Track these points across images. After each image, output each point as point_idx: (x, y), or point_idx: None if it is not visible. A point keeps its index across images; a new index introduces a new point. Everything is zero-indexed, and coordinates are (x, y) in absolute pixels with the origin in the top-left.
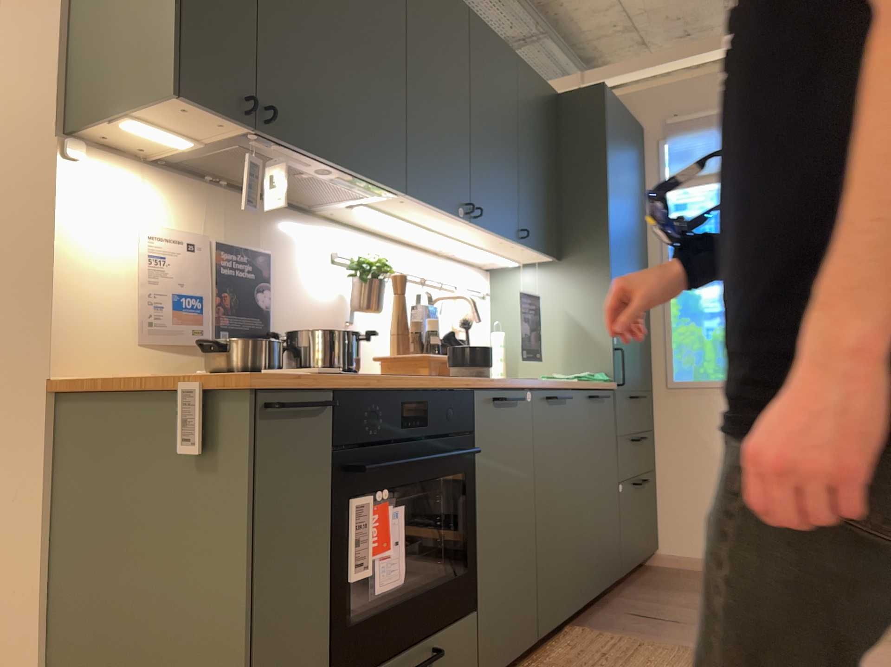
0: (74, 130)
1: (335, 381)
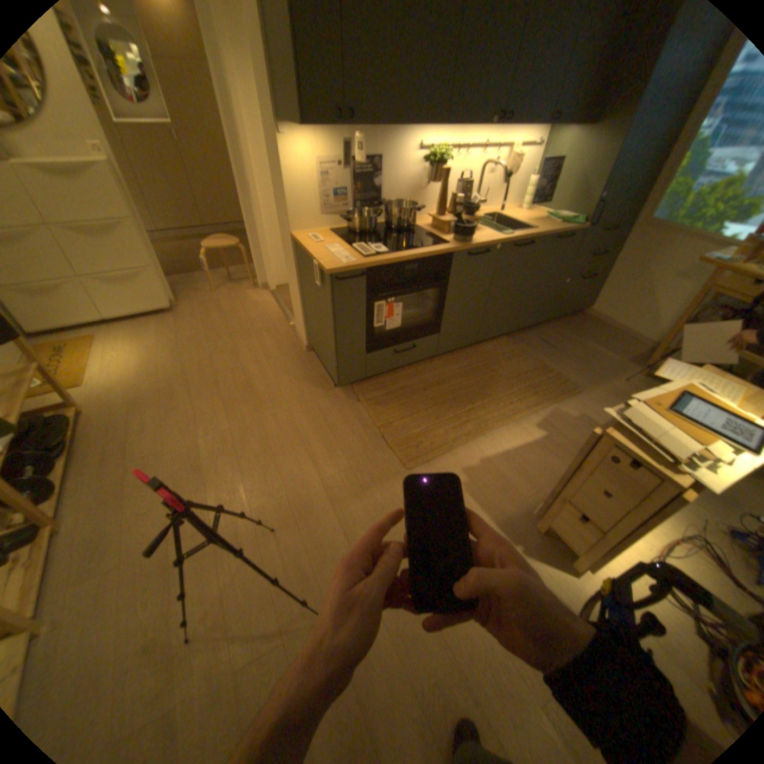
0: (277, 119)
1: (365, 266)
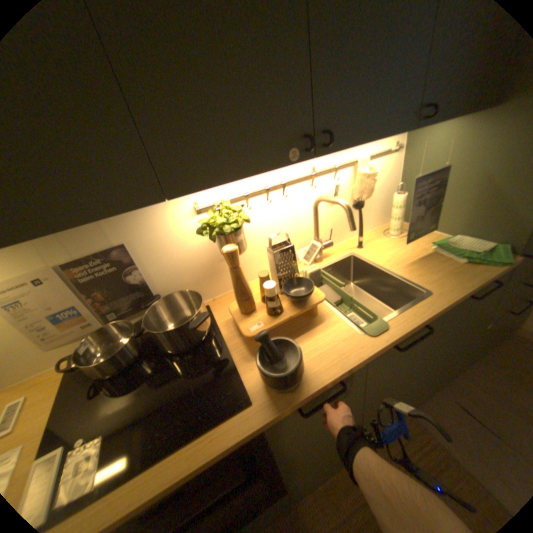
0: None
1: None
